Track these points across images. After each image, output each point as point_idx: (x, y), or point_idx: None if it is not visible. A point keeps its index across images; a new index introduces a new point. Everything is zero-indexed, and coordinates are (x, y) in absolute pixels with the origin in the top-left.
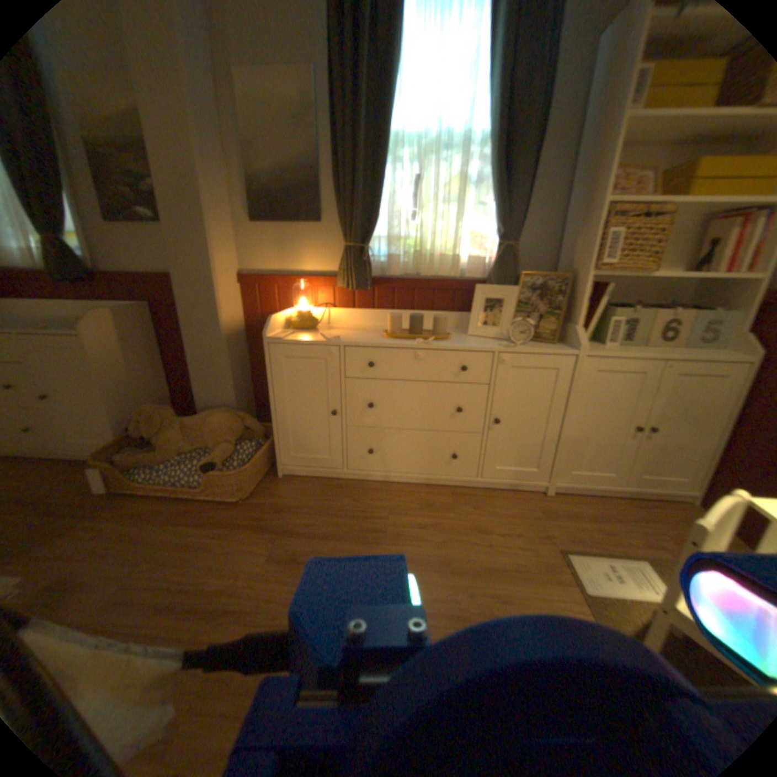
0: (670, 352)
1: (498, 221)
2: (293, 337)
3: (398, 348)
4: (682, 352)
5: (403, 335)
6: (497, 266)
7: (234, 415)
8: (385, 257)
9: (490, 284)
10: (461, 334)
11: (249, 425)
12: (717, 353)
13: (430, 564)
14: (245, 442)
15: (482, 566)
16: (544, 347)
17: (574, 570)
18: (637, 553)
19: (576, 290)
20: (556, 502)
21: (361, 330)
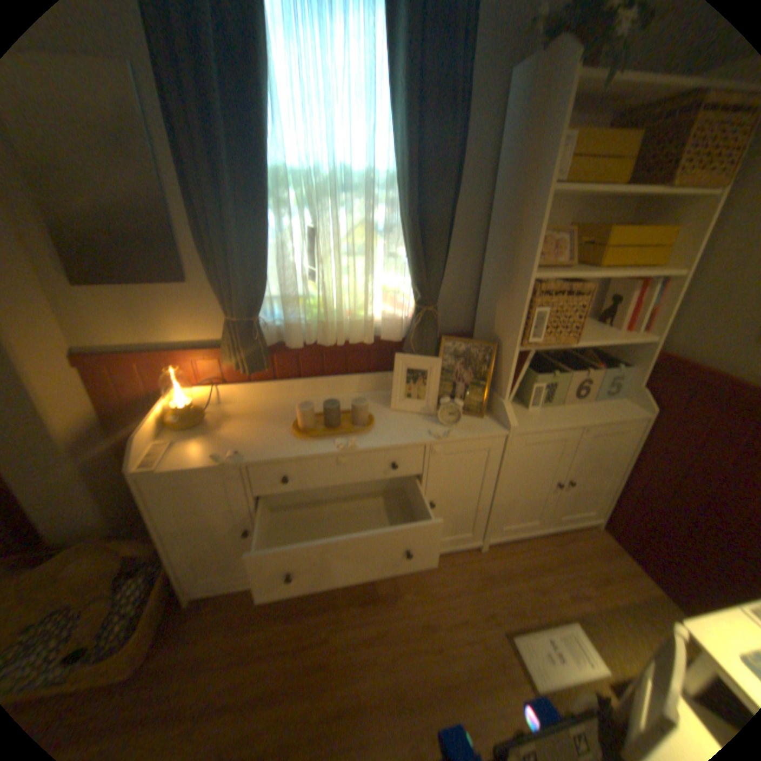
0: (585, 412)
1: (413, 282)
2: (171, 460)
3: (315, 456)
4: (594, 411)
5: (318, 426)
6: (416, 332)
7: (104, 552)
8: (281, 322)
9: (409, 348)
10: (383, 407)
11: (130, 554)
12: (621, 407)
13: (384, 702)
14: (127, 582)
15: (438, 685)
16: (474, 427)
17: (521, 658)
18: (568, 611)
19: (499, 358)
20: (490, 559)
21: (263, 413)
